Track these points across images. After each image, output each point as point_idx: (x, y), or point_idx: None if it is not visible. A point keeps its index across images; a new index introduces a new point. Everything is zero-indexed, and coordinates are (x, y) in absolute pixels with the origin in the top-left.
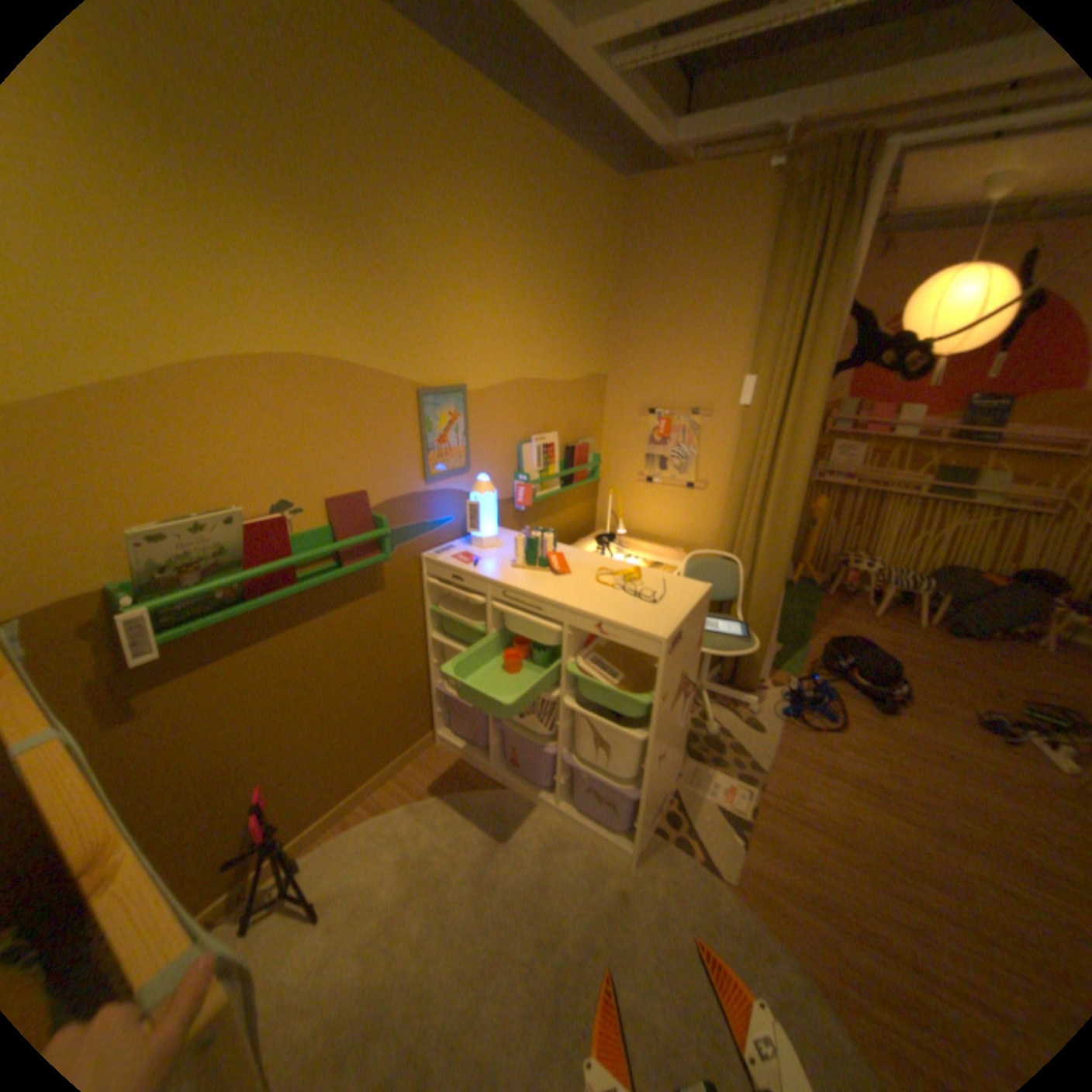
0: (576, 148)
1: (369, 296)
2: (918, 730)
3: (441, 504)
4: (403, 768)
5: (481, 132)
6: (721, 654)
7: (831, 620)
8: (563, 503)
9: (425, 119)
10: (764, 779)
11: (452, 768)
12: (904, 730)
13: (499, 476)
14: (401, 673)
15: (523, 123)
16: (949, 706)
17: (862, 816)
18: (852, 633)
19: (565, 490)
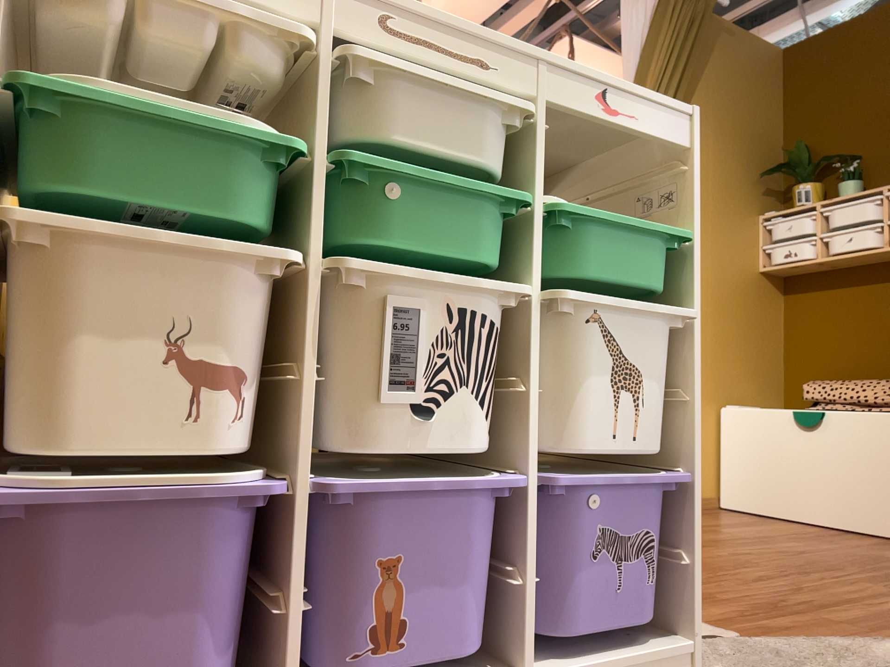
0: None
1: None
2: None
3: None
4: None
5: None
6: None
7: None
8: None
9: None
10: None
11: None
12: None
13: None
14: None
15: None
16: None
17: None
18: None
19: None
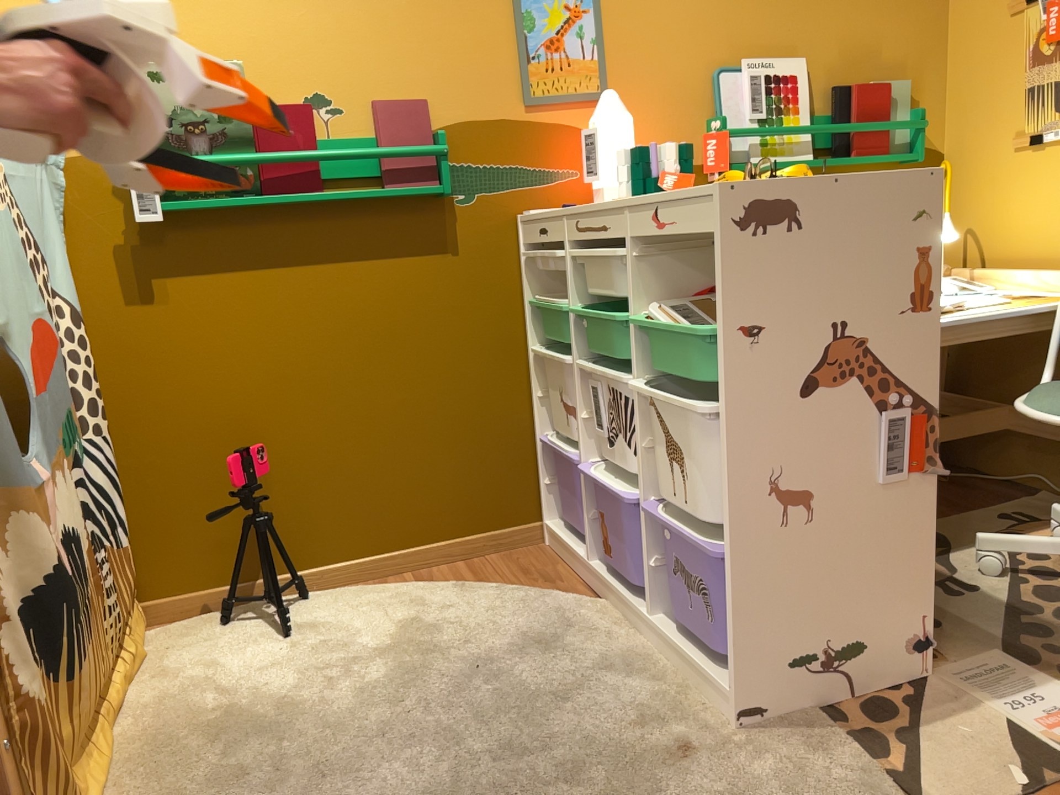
0: None
1: None
2: None
3: (556, 146)
4: (484, 554)
5: None
6: None
7: None
8: None
9: None
10: None
11: (546, 570)
12: None
13: (673, 122)
14: (485, 395)
15: None
16: None
17: None
18: None
19: (823, 161)
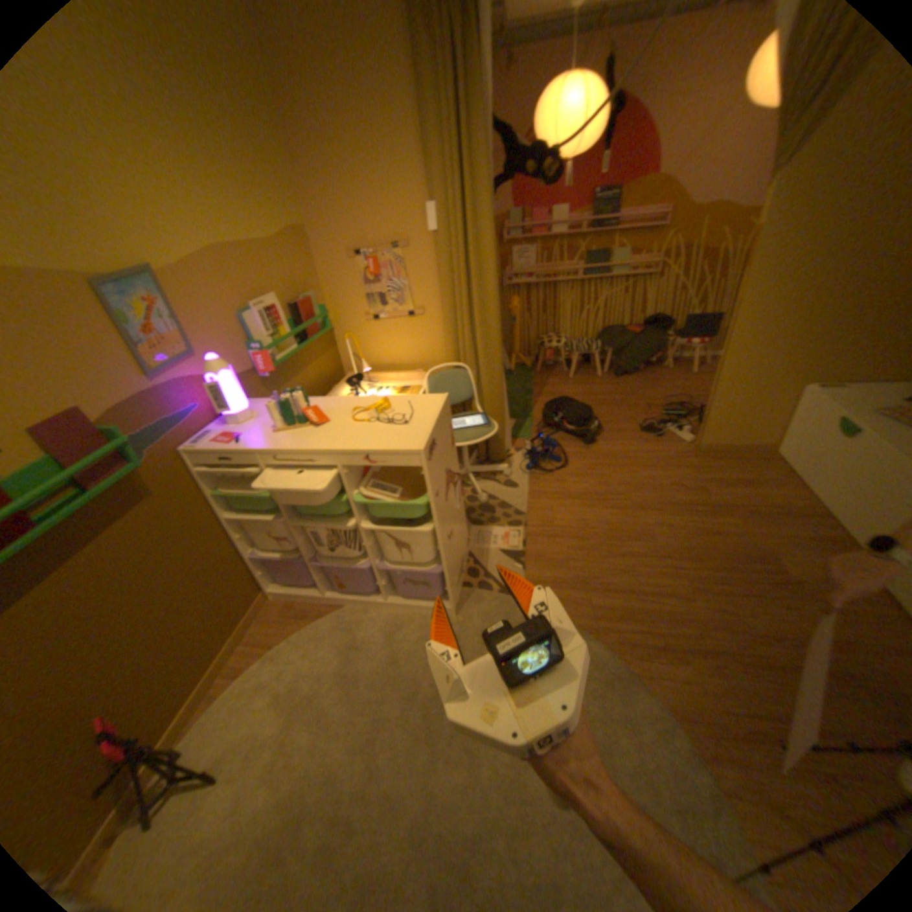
0: None
1: None
2: (608, 448)
3: (179, 395)
4: (247, 631)
5: None
6: (473, 443)
7: (542, 390)
8: (307, 359)
9: None
10: (525, 518)
11: (292, 612)
12: (600, 451)
13: (231, 351)
14: (209, 559)
15: None
16: (622, 425)
17: (587, 516)
18: (557, 396)
19: (304, 346)
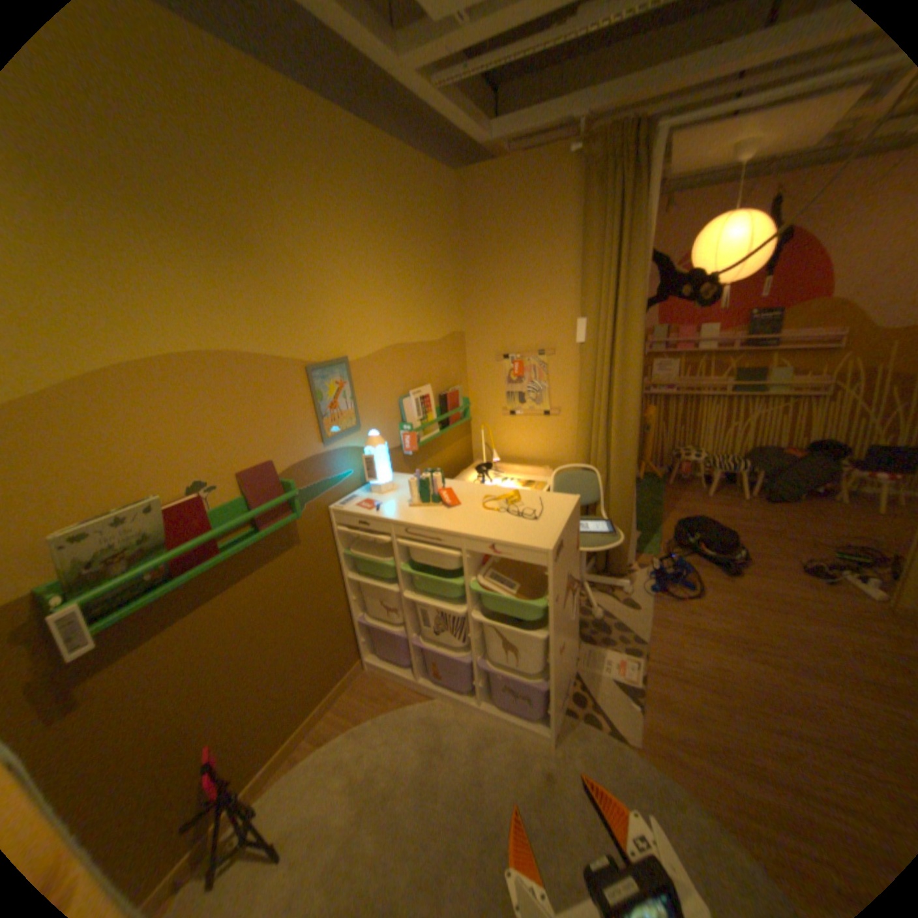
0: (412, 151)
1: (253, 293)
2: (759, 586)
3: (341, 461)
4: (339, 698)
5: (331, 145)
6: (595, 550)
7: (675, 505)
8: (444, 443)
9: (281, 139)
10: (647, 649)
11: (383, 690)
12: (749, 587)
13: (387, 429)
14: (326, 614)
15: (365, 134)
16: (779, 561)
17: (731, 666)
18: (693, 513)
19: (444, 431)
